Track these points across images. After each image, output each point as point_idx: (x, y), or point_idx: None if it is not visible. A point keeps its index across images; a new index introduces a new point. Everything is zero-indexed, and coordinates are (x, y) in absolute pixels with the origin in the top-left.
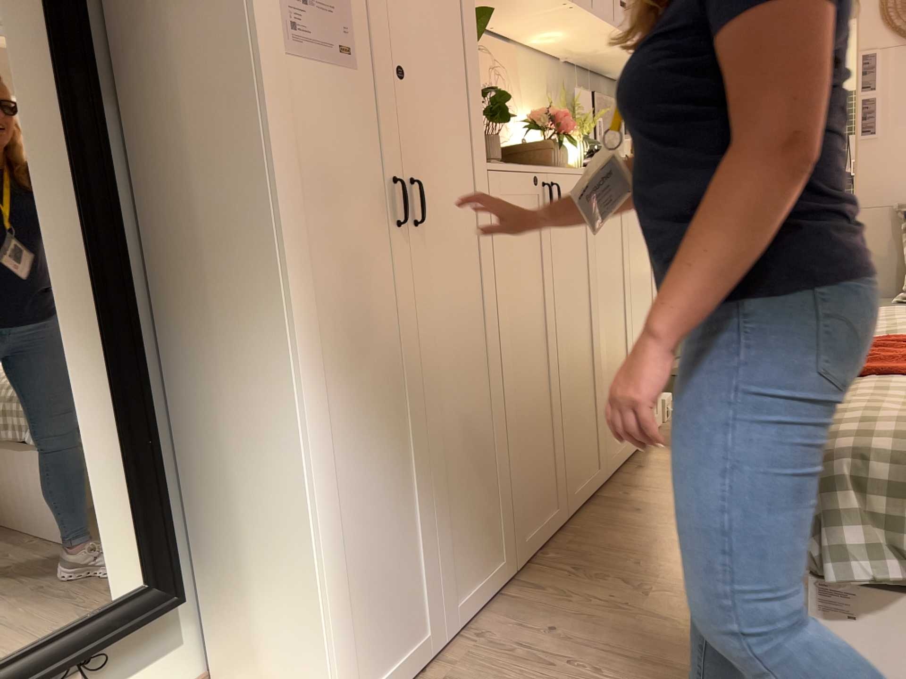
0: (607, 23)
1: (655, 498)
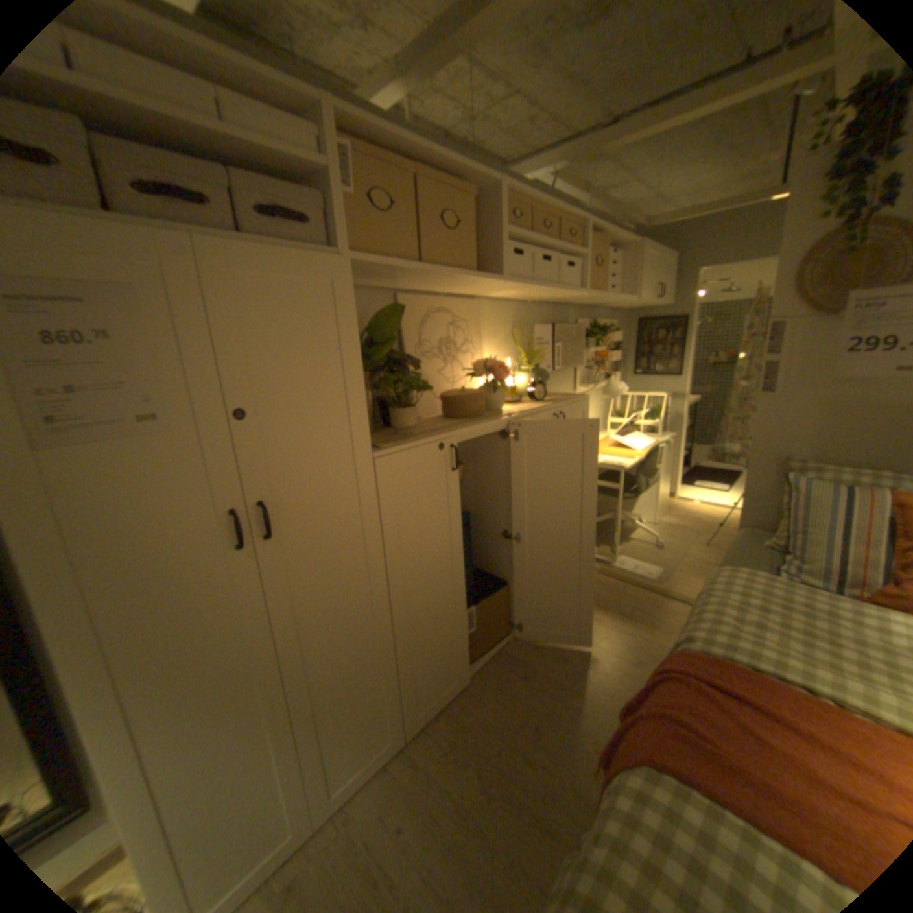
0: (547, 286)
1: (545, 663)
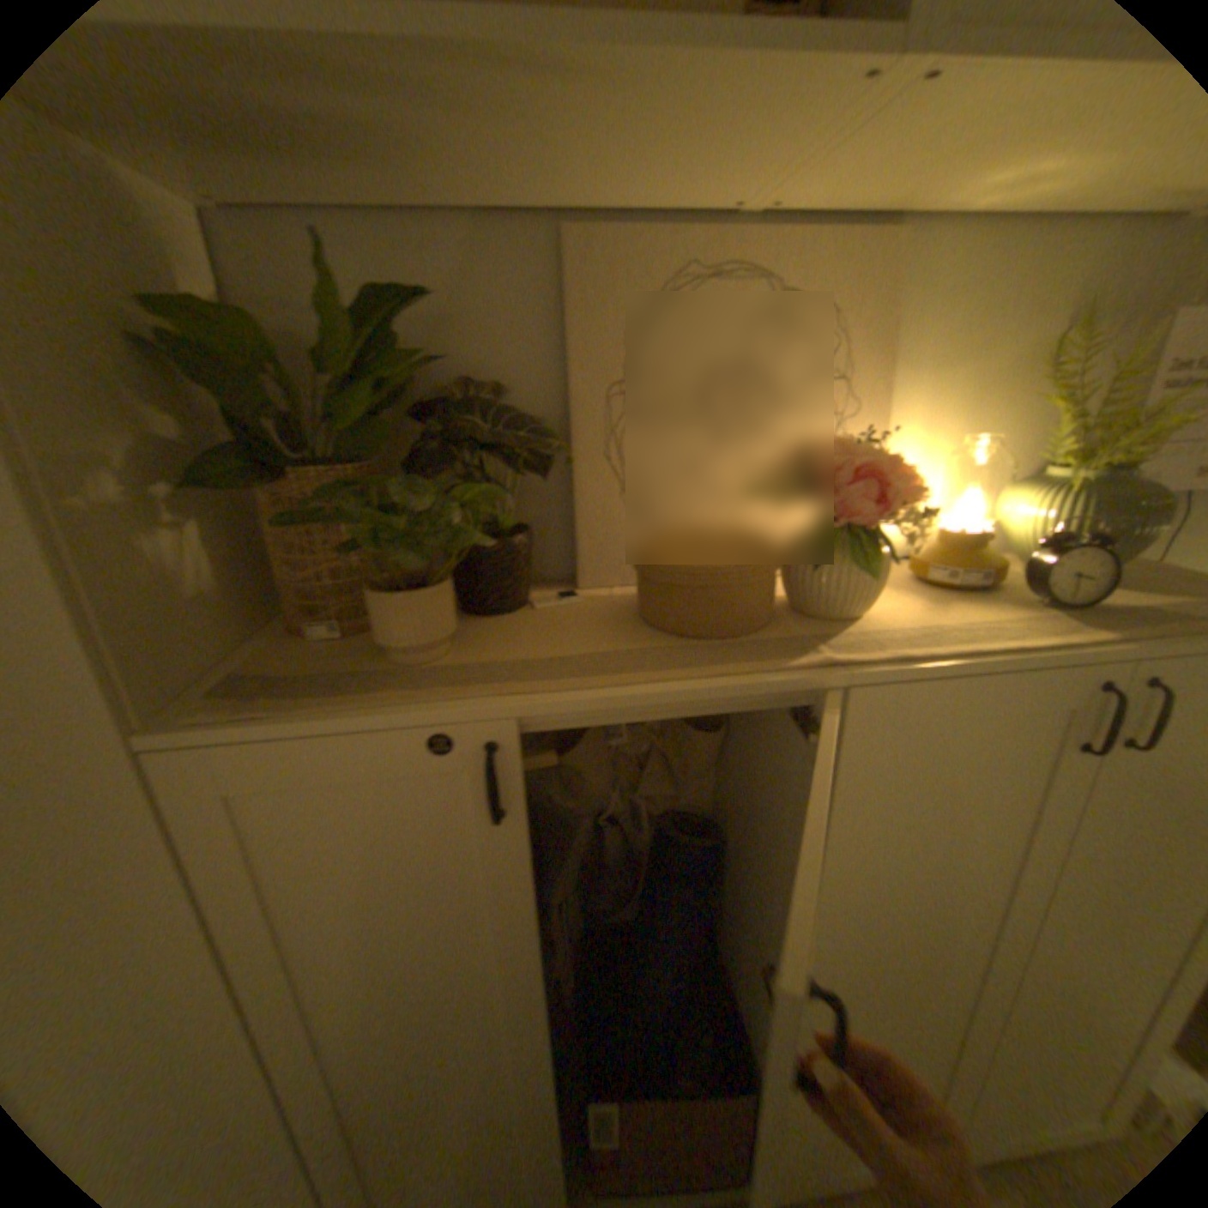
0: None
1: None
